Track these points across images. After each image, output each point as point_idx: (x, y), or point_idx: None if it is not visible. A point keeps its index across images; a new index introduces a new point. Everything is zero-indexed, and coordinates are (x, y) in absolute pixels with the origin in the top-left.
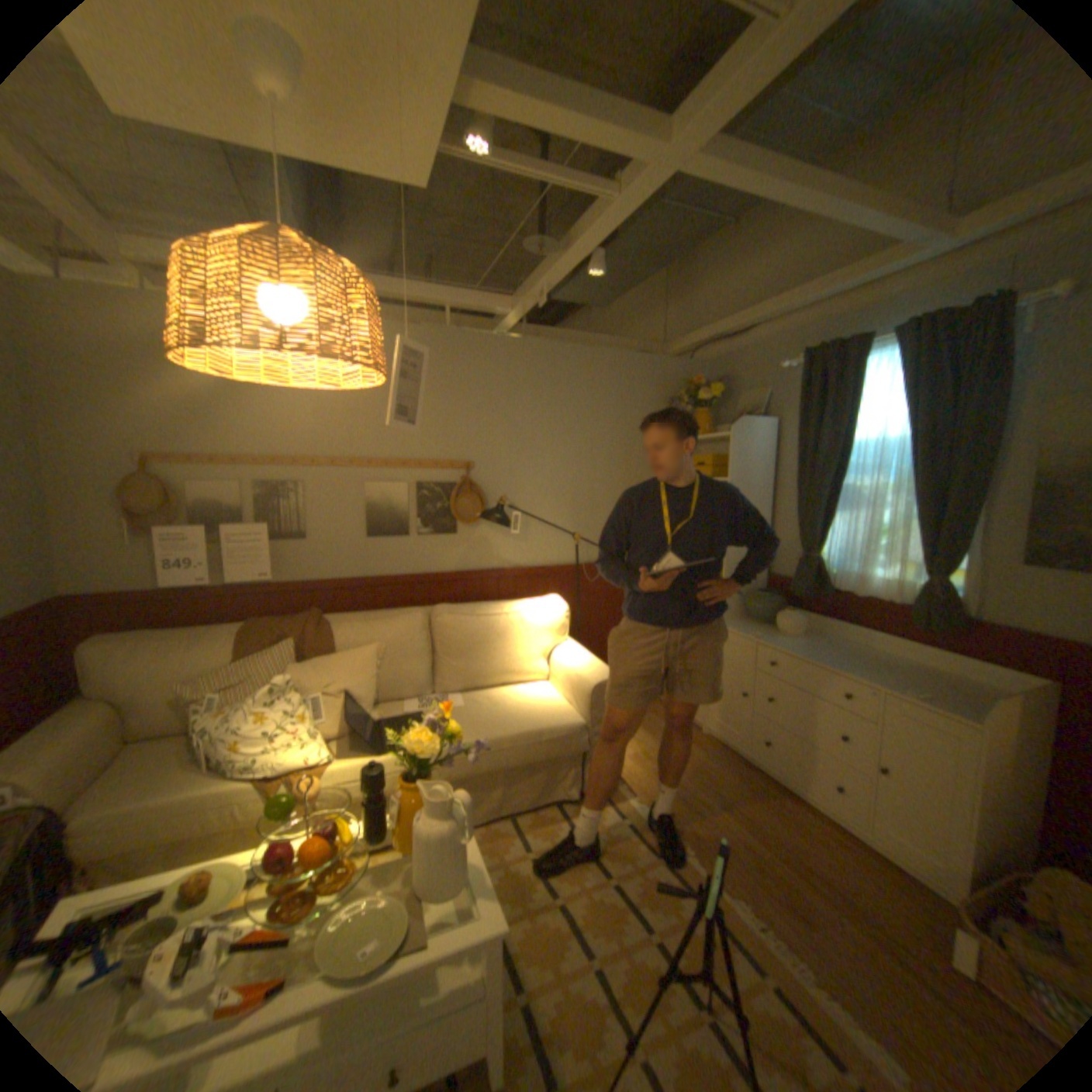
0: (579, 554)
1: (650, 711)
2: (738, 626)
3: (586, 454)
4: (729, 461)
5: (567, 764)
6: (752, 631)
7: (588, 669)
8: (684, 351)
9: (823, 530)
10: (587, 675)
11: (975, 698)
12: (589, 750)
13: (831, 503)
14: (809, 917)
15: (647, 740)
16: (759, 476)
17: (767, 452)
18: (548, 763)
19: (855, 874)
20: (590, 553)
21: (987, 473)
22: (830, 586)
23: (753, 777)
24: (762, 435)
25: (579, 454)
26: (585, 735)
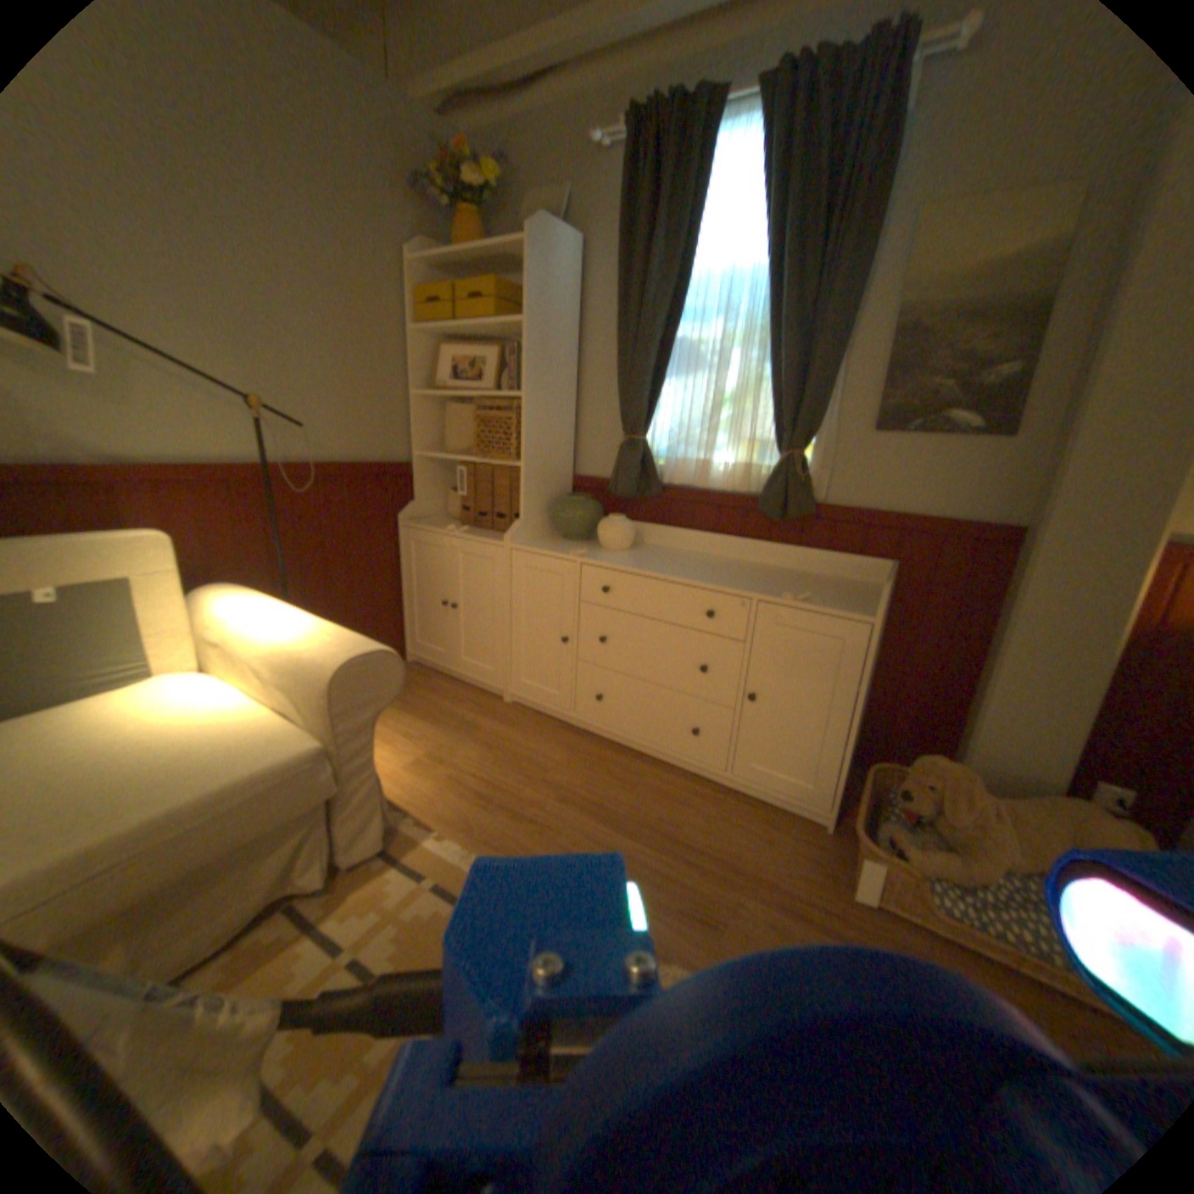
0: (268, 443)
1: (424, 688)
2: (549, 545)
3: (257, 235)
4: (520, 295)
5: (294, 828)
6: (569, 549)
7: (317, 641)
8: (427, 110)
9: (651, 403)
10: (317, 652)
11: (836, 590)
12: (339, 787)
13: (662, 364)
14: (707, 914)
15: (429, 732)
16: (564, 323)
17: (573, 286)
18: (247, 843)
19: (726, 826)
20: (293, 443)
21: (857, 309)
22: (659, 480)
23: (581, 741)
24: (567, 255)
25: (241, 230)
26: (327, 764)
